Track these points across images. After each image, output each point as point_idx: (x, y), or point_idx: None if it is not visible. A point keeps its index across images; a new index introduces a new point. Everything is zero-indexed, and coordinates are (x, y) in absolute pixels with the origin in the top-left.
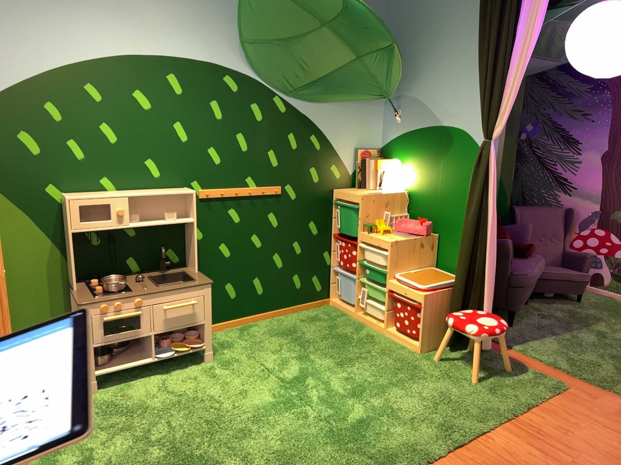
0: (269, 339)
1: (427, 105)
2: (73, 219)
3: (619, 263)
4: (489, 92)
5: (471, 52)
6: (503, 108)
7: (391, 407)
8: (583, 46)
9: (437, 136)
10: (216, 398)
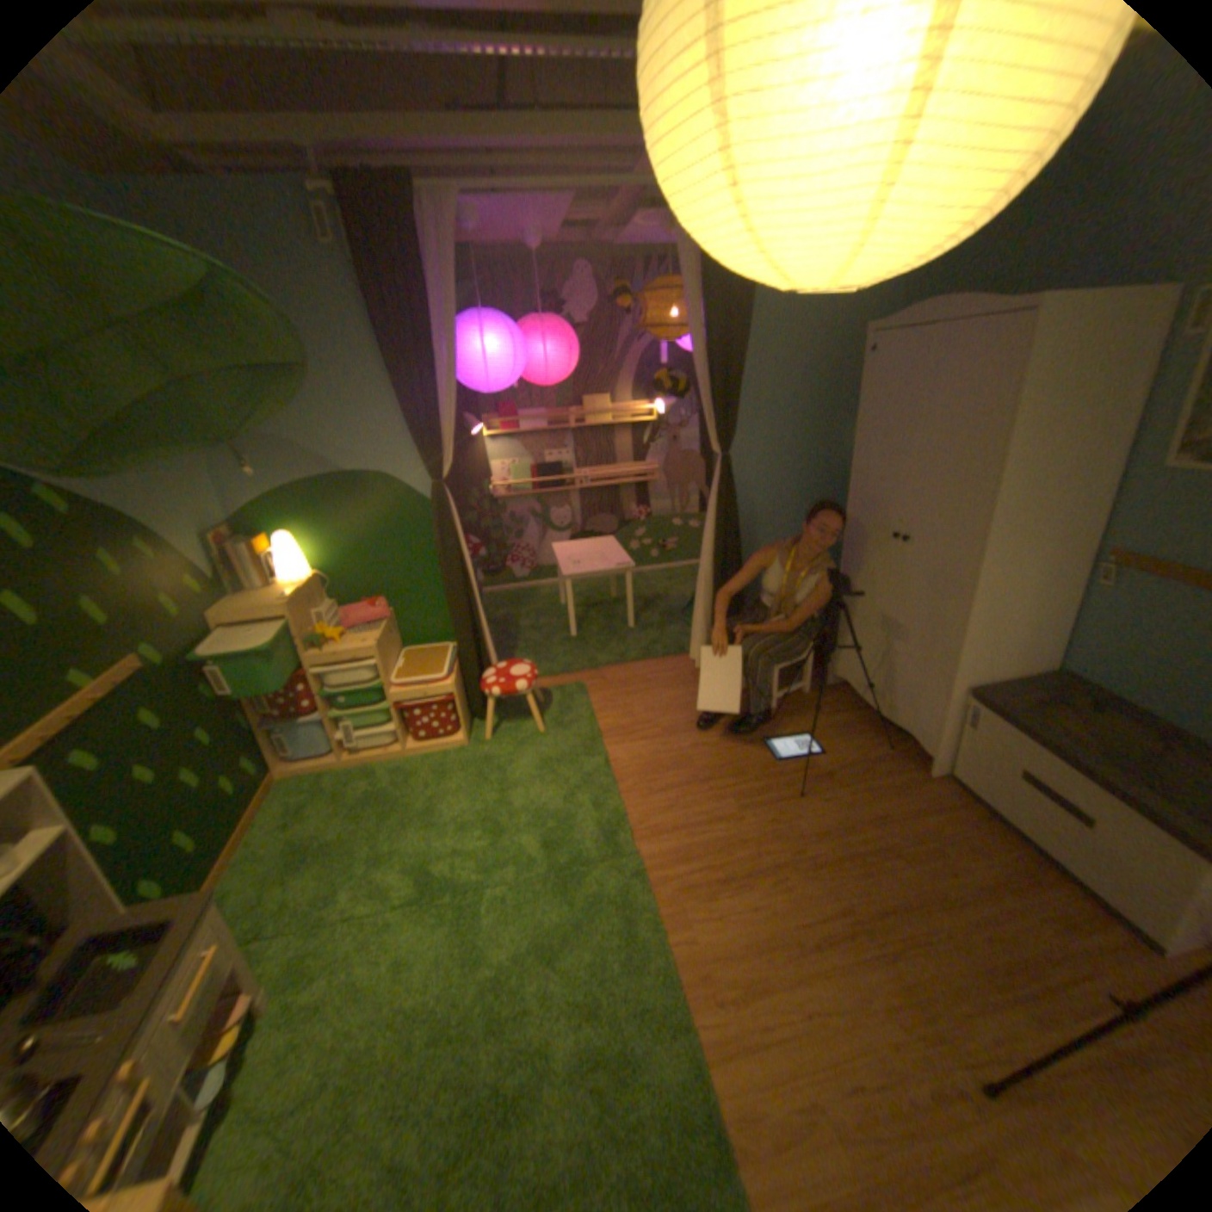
0: (283, 890)
1: (302, 446)
2: None
3: (485, 561)
4: (422, 425)
5: (357, 370)
6: (441, 443)
7: (534, 811)
8: (480, 363)
9: (338, 487)
10: (377, 1017)
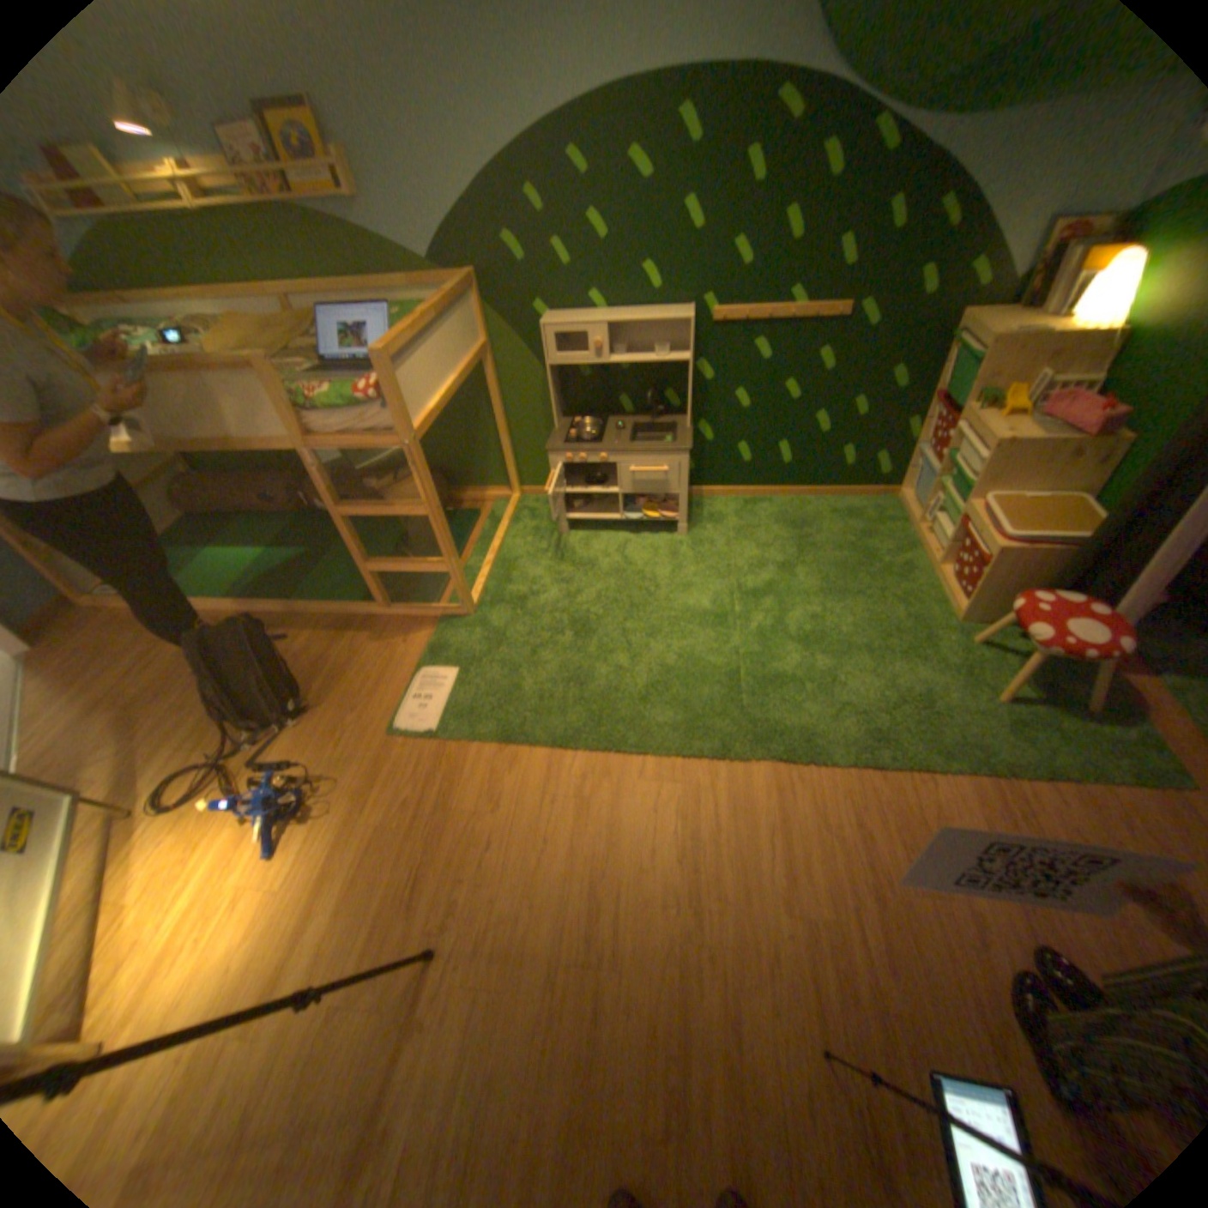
0: (768, 527)
1: None
2: (547, 350)
3: None
4: None
5: None
6: None
7: (833, 678)
8: None
9: None
10: (657, 583)
